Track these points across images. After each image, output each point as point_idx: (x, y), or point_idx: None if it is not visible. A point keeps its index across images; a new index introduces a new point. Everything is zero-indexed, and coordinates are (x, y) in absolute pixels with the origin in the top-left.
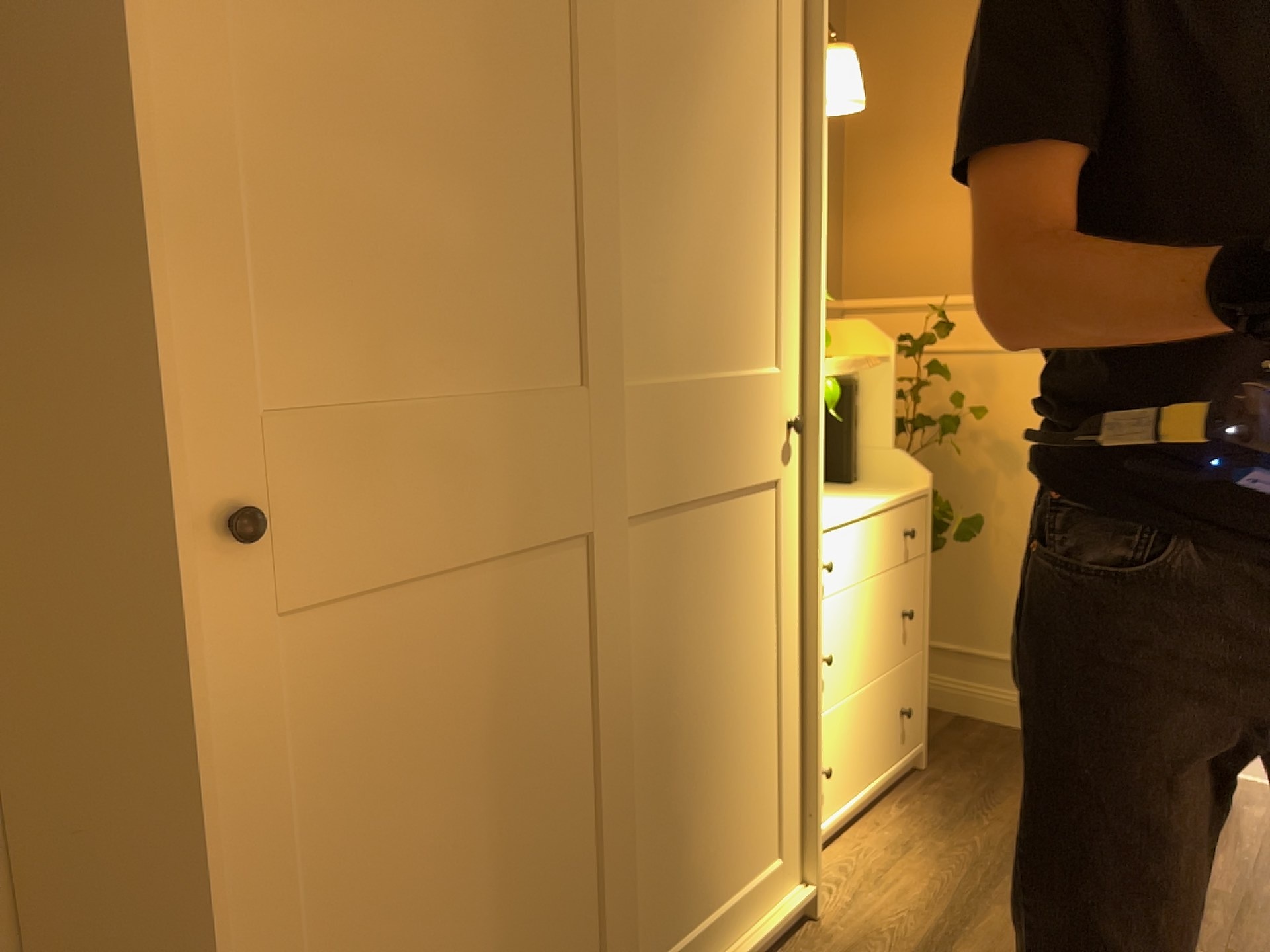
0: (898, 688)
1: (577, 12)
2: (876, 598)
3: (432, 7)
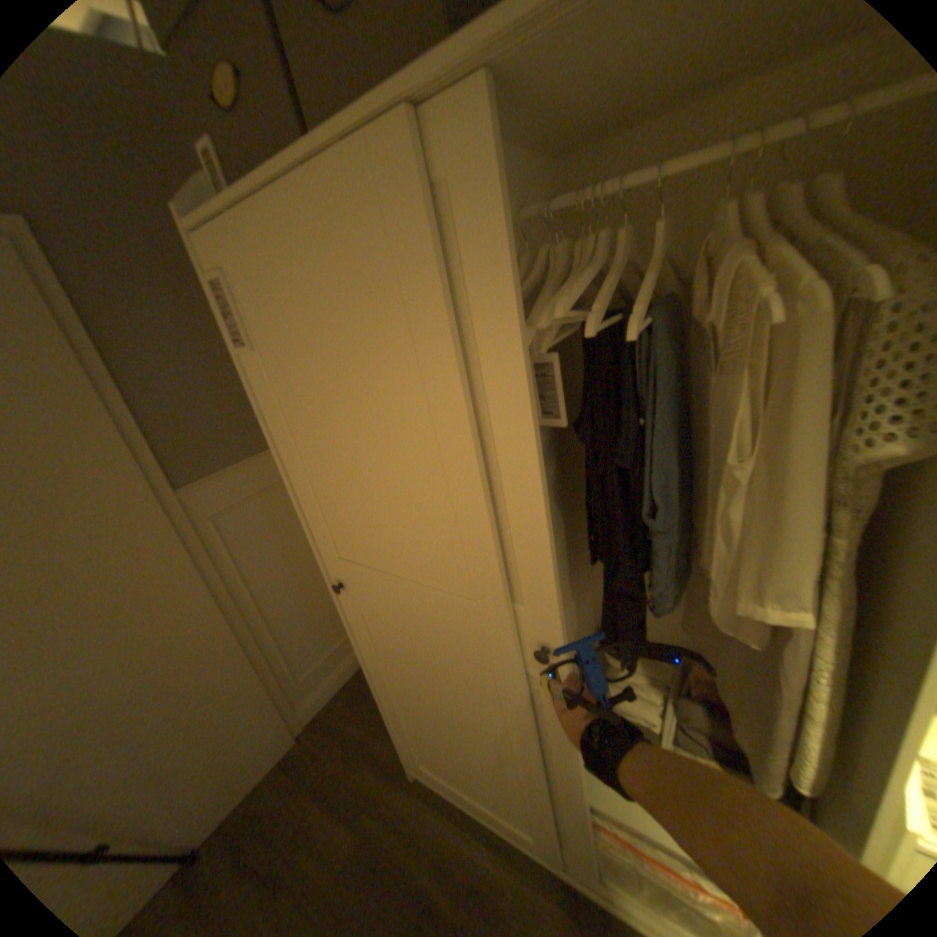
0: None
1: (423, 385)
2: None
3: (344, 413)
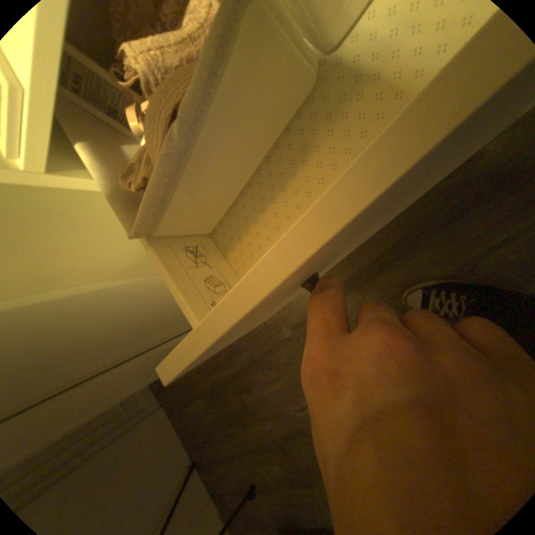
0: None
1: None
2: None
3: None
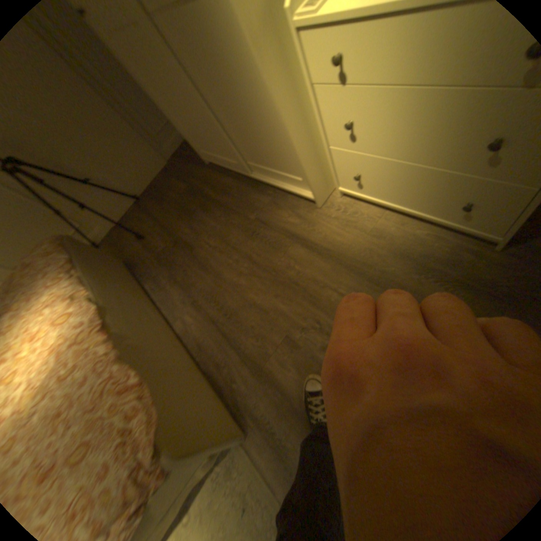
0: (465, 187)
1: None
2: (433, 107)
3: None
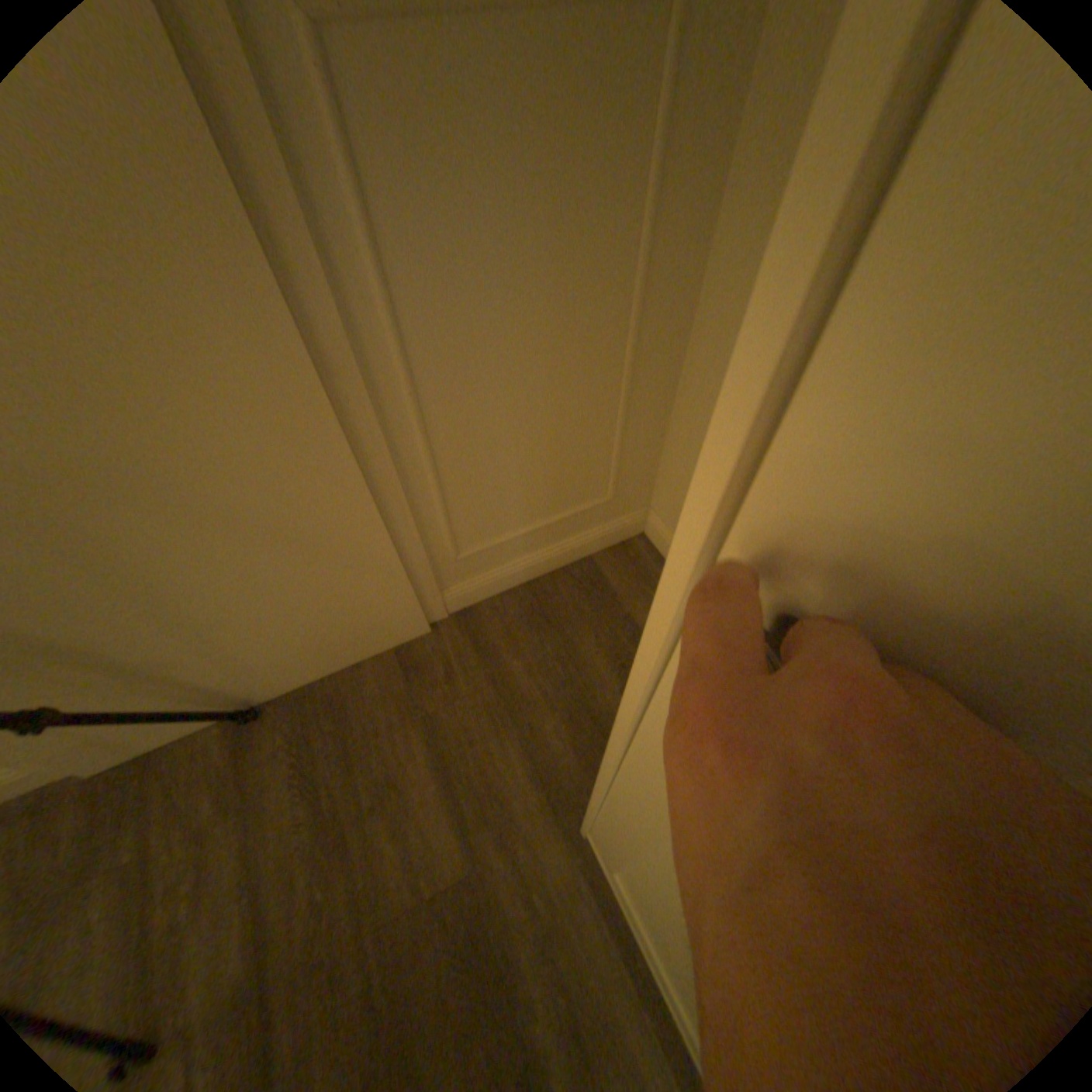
0: None
1: None
2: None
3: None
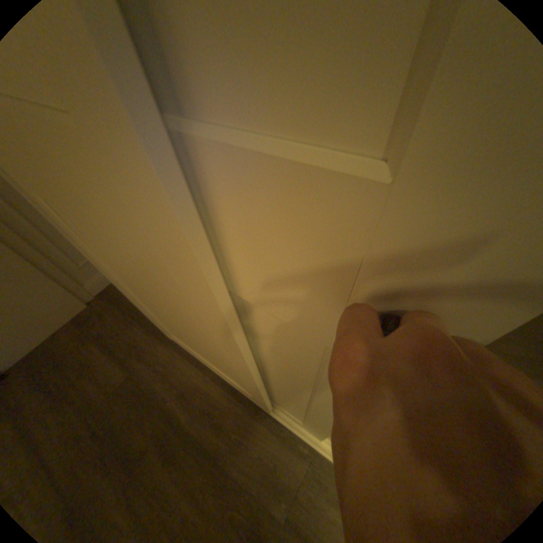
0: None
1: None
2: None
3: None
